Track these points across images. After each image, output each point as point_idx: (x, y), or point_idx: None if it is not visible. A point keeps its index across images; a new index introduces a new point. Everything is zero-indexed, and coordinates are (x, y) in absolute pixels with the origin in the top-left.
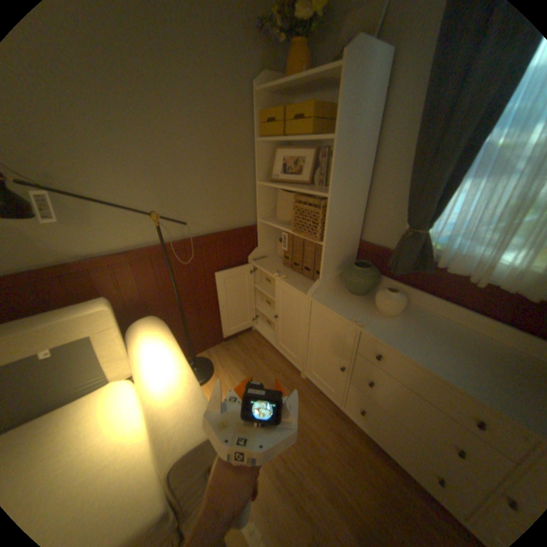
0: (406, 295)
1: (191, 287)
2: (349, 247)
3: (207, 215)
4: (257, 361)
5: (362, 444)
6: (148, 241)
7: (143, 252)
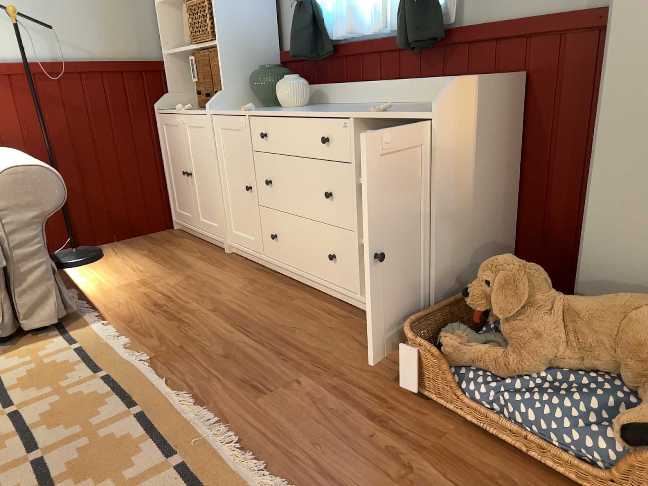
0: (305, 82)
1: (69, 137)
2: (261, 59)
3: (89, 40)
4: (169, 248)
5: (276, 283)
6: (9, 61)
7: (1, 71)
